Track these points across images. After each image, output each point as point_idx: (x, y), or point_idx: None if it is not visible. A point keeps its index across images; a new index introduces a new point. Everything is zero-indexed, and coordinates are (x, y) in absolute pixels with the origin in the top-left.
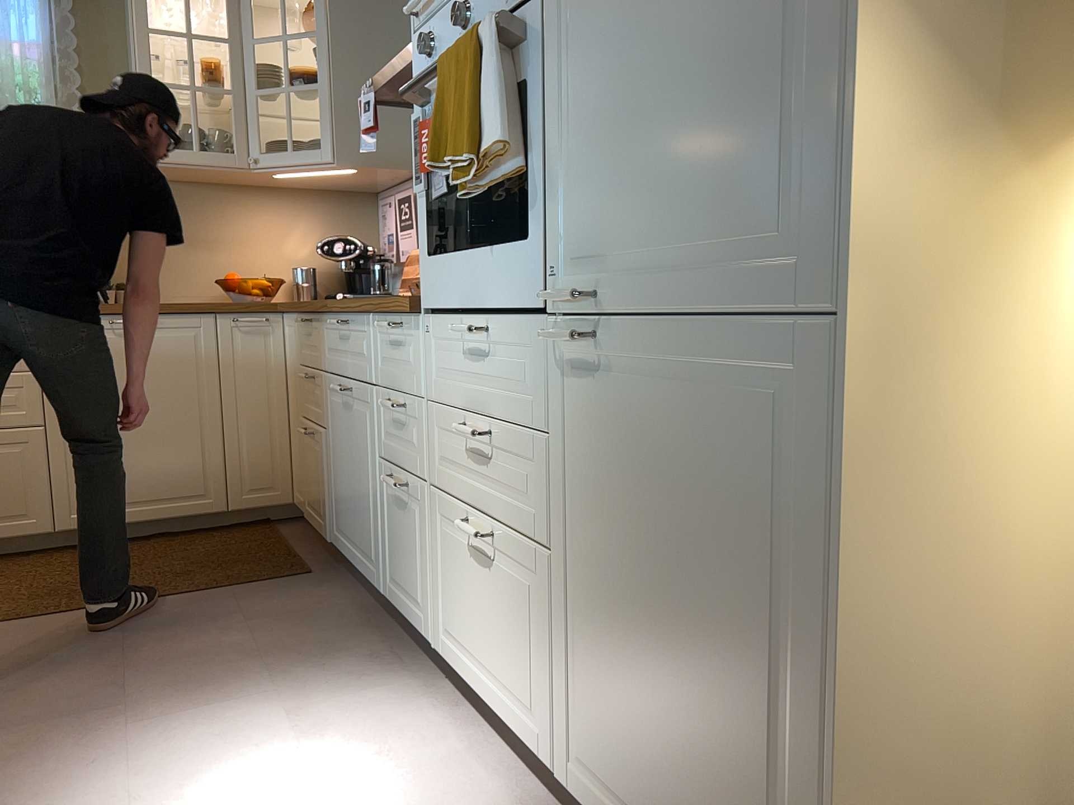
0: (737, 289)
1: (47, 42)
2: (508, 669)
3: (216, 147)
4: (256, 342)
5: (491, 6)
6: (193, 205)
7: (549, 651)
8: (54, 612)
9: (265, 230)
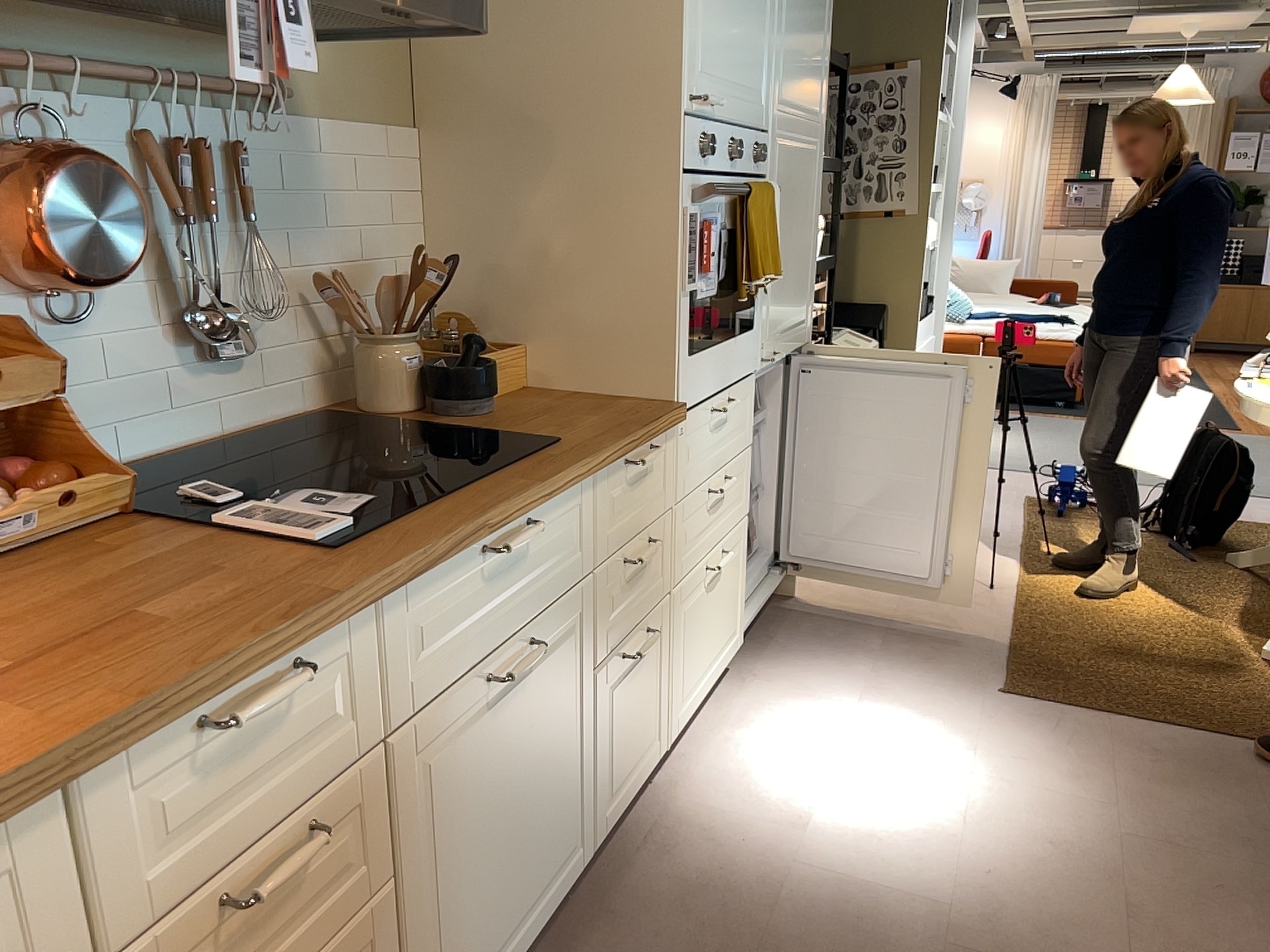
0: (798, 338)
1: None
2: (724, 629)
3: None
4: None
5: (745, 160)
6: None
7: (743, 574)
8: None
9: None
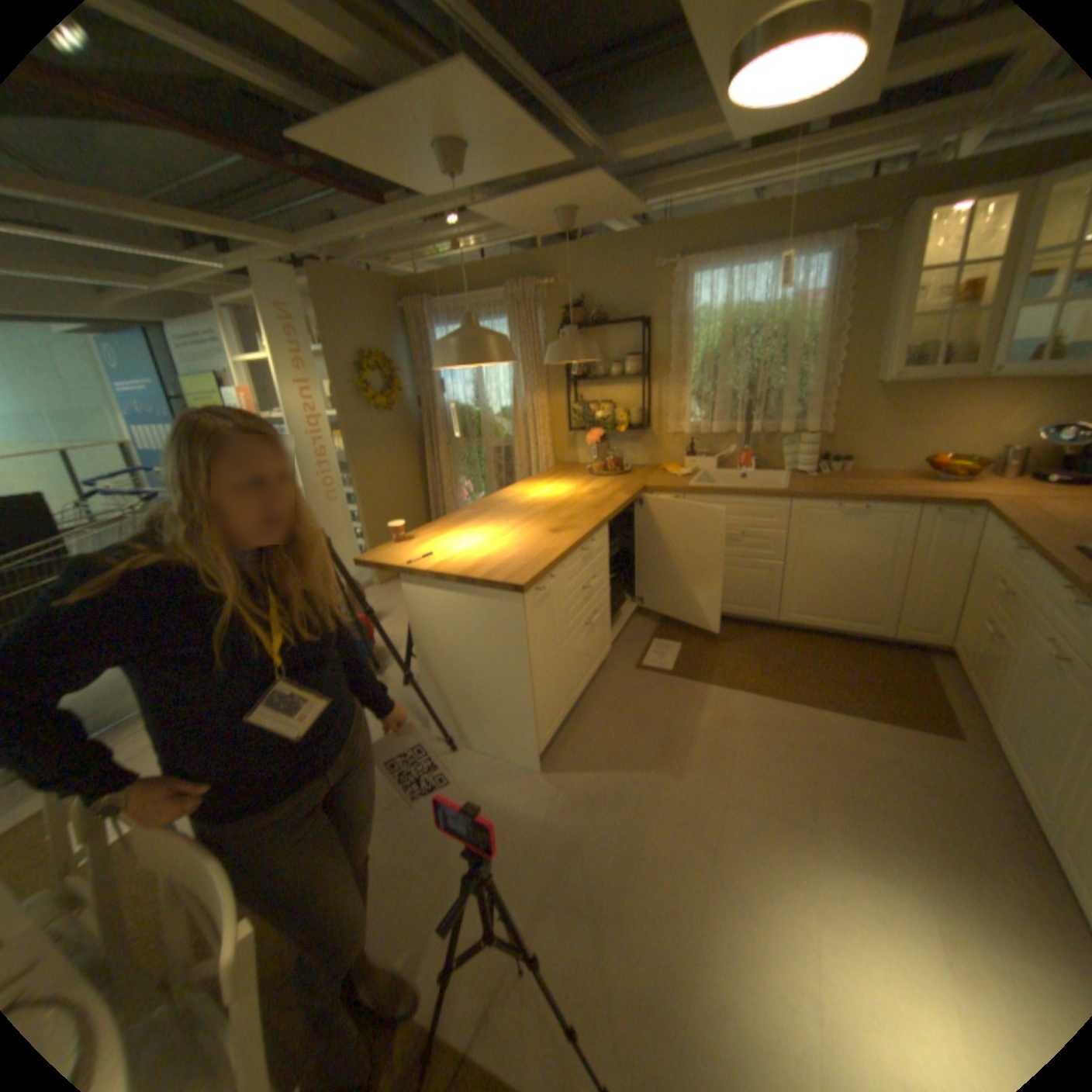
0: None
1: (831, 288)
2: None
3: (958, 357)
4: (955, 528)
5: None
6: (918, 395)
7: None
8: (775, 694)
9: (984, 411)
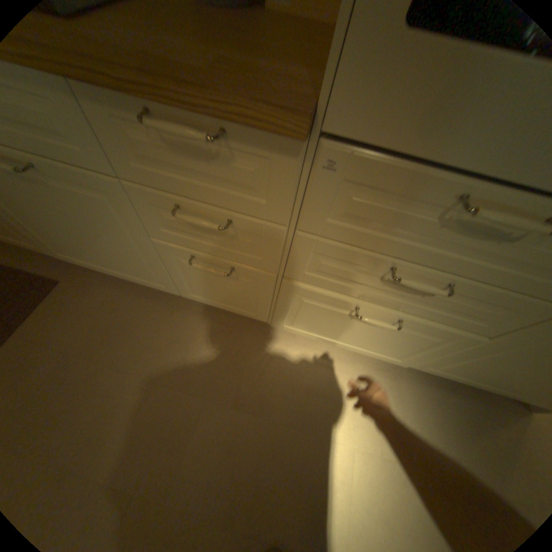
0: None
1: None
2: (377, 343)
3: None
4: None
5: None
6: None
7: (438, 350)
8: None
9: None
